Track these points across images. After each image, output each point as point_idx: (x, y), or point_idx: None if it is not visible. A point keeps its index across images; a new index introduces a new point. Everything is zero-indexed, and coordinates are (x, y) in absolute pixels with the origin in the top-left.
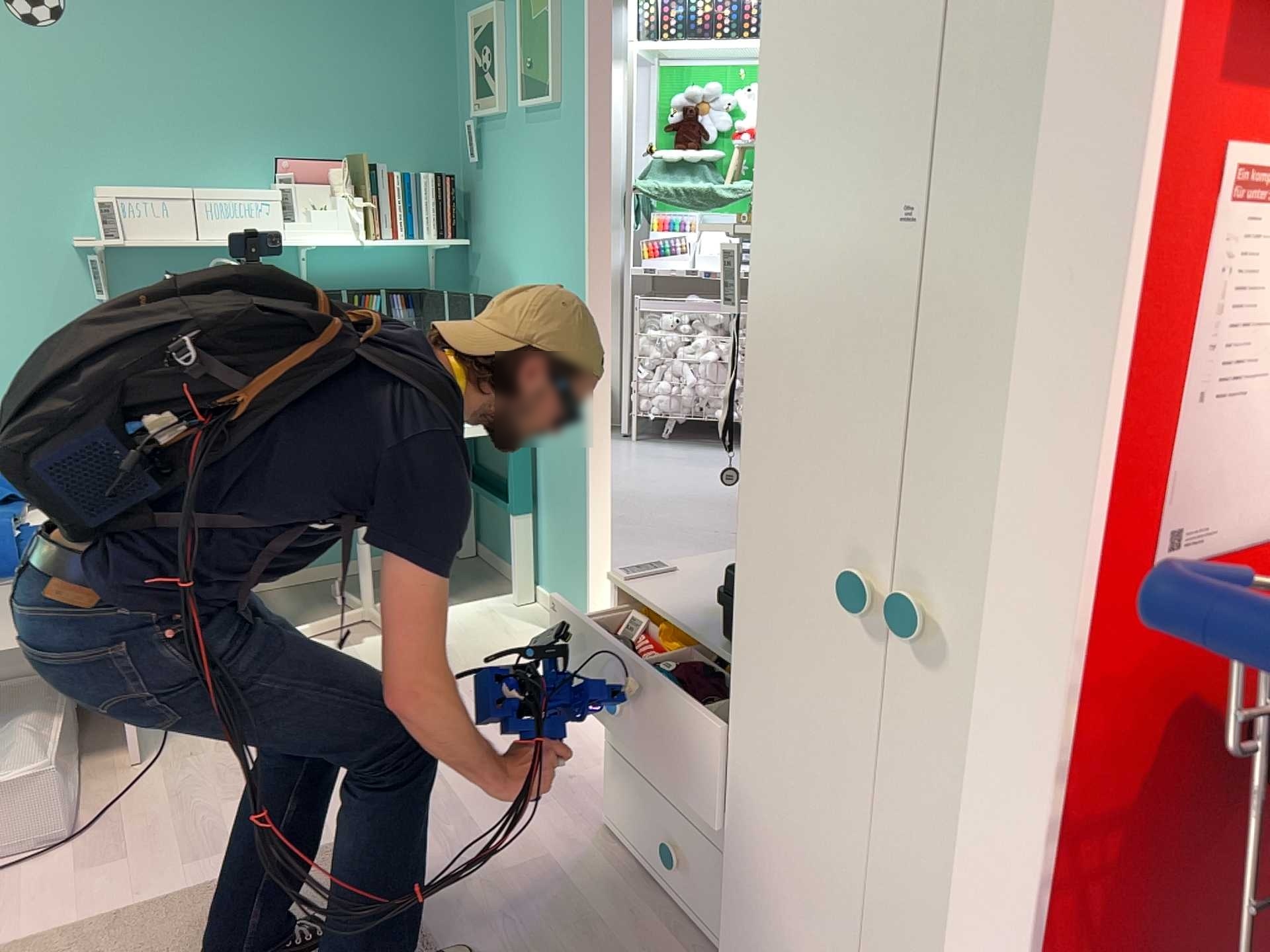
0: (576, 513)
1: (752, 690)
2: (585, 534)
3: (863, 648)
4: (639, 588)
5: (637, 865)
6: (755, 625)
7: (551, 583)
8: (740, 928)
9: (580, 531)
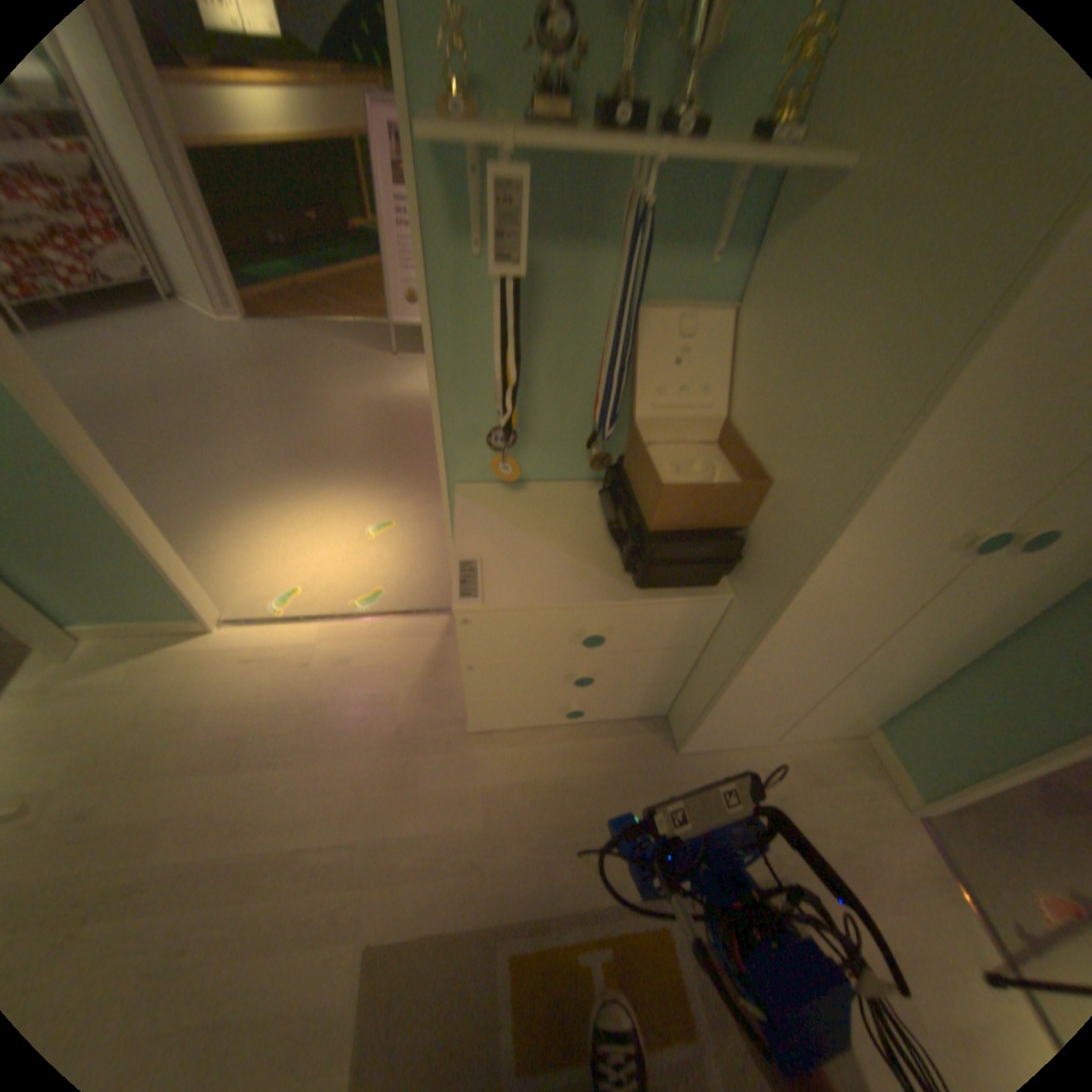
0: (102, 542)
1: (798, 623)
2: (139, 554)
3: (948, 565)
4: (504, 598)
5: (523, 728)
6: (824, 590)
7: (92, 613)
8: (724, 714)
9: (125, 554)
